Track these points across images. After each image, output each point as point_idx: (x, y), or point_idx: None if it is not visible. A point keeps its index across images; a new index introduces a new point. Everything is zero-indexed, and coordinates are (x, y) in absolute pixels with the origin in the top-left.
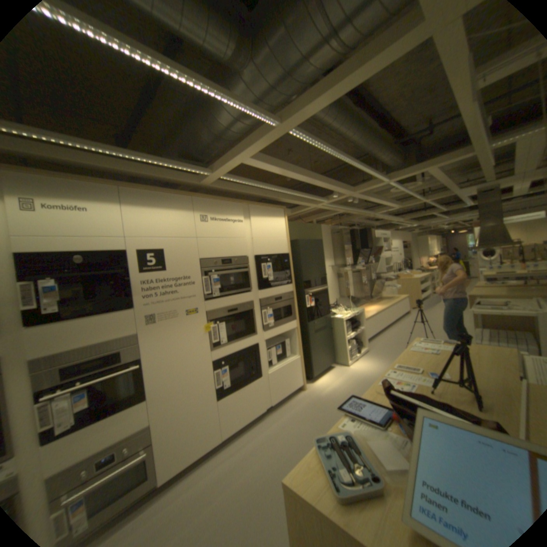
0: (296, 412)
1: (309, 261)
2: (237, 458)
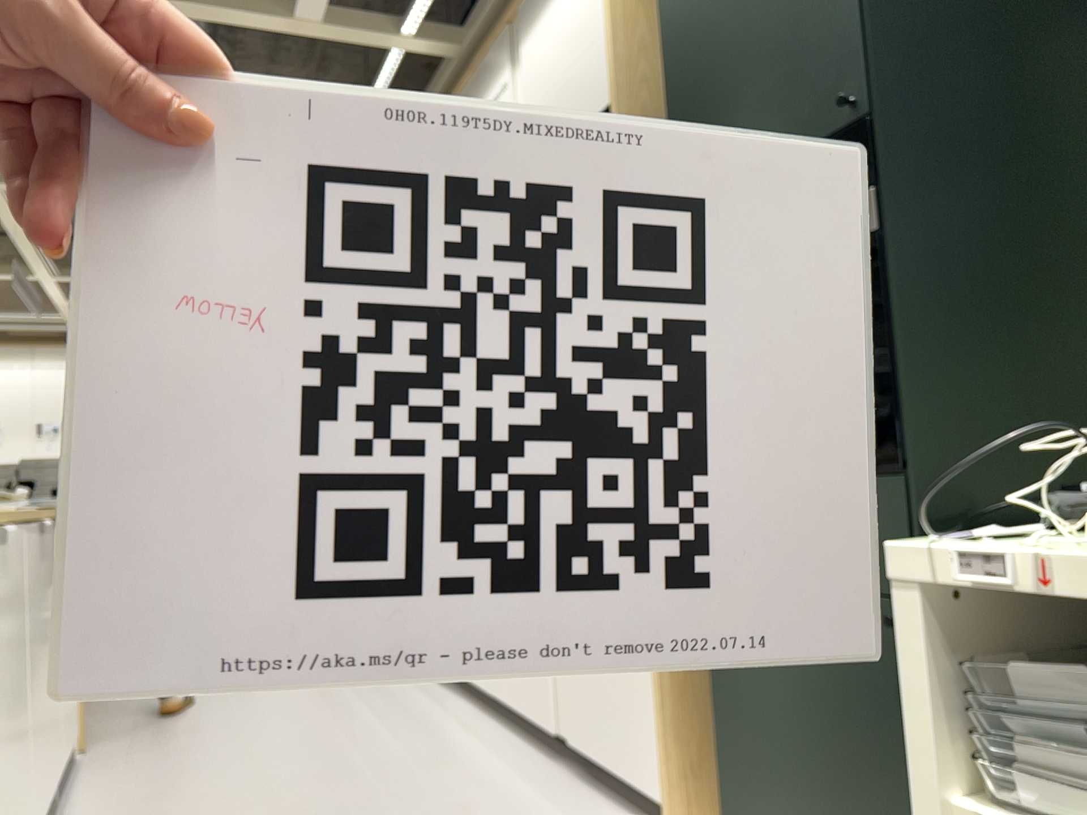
0: (536, 814)
1: (723, 68)
2: (452, 735)
